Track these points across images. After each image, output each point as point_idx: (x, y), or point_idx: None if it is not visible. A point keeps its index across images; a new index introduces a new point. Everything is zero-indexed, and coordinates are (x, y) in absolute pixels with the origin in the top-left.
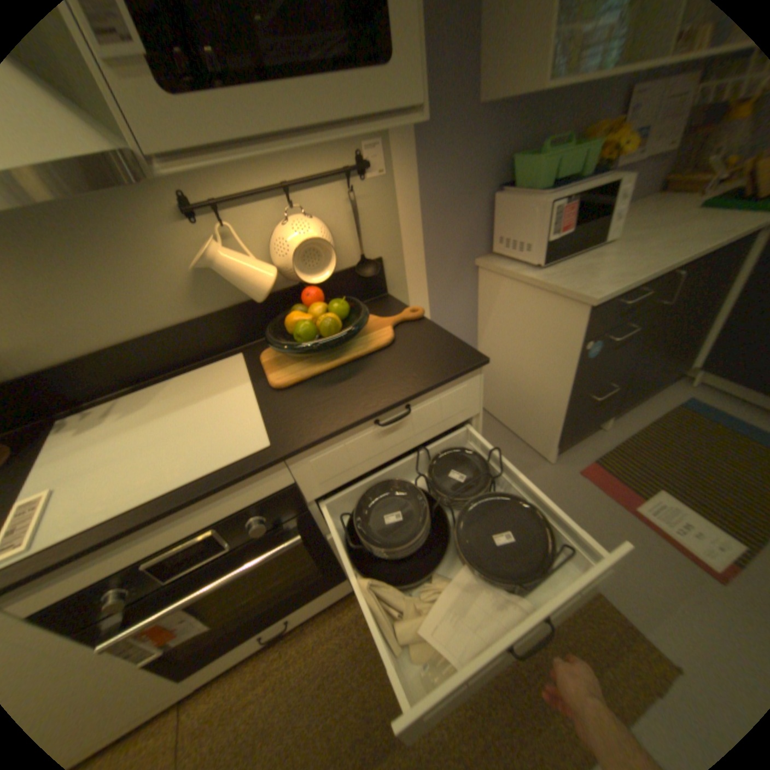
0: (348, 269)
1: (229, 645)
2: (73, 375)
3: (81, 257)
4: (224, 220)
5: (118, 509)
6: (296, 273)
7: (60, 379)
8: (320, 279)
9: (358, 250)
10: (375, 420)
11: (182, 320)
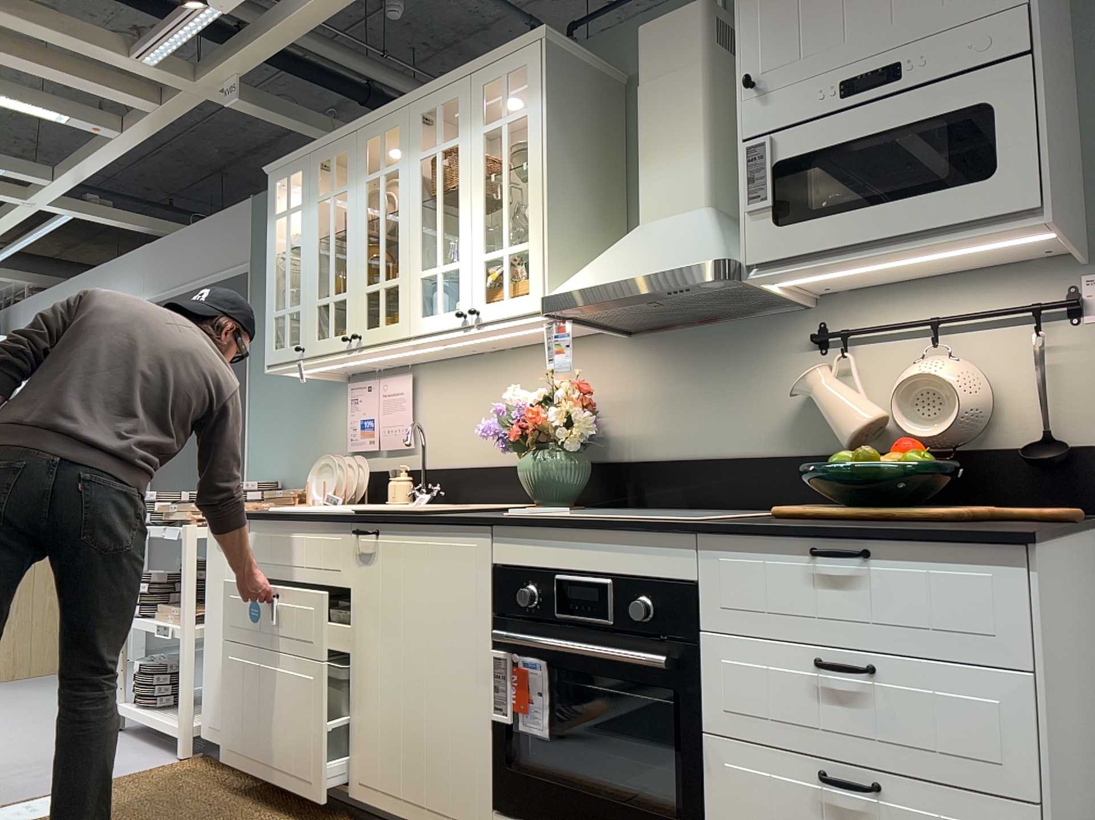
0: (1013, 449)
1: (546, 818)
2: (658, 476)
3: (719, 371)
4: (851, 353)
5: (578, 518)
6: (907, 423)
7: (648, 476)
8: (927, 432)
9: (1040, 423)
10: (814, 549)
11: (767, 454)
